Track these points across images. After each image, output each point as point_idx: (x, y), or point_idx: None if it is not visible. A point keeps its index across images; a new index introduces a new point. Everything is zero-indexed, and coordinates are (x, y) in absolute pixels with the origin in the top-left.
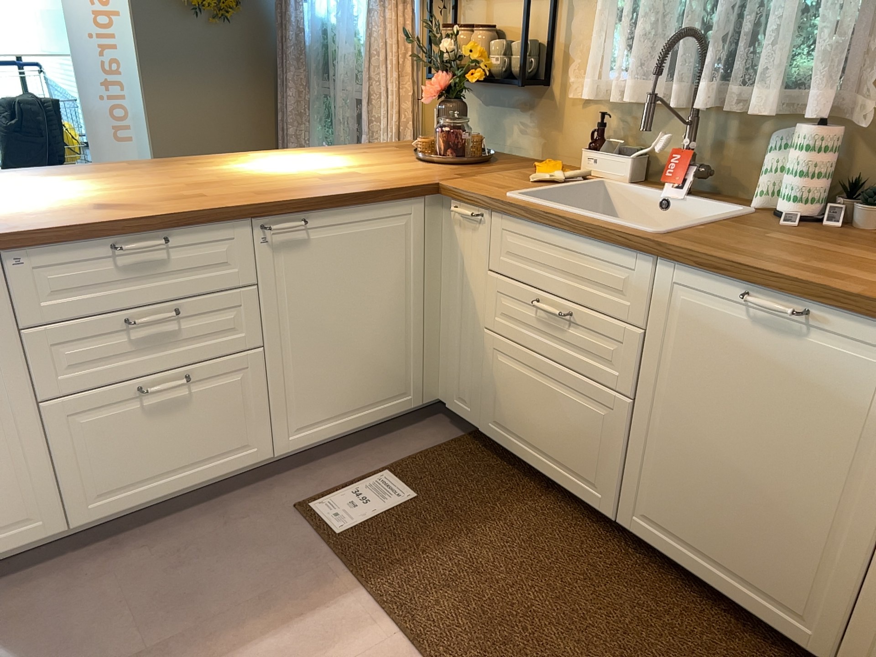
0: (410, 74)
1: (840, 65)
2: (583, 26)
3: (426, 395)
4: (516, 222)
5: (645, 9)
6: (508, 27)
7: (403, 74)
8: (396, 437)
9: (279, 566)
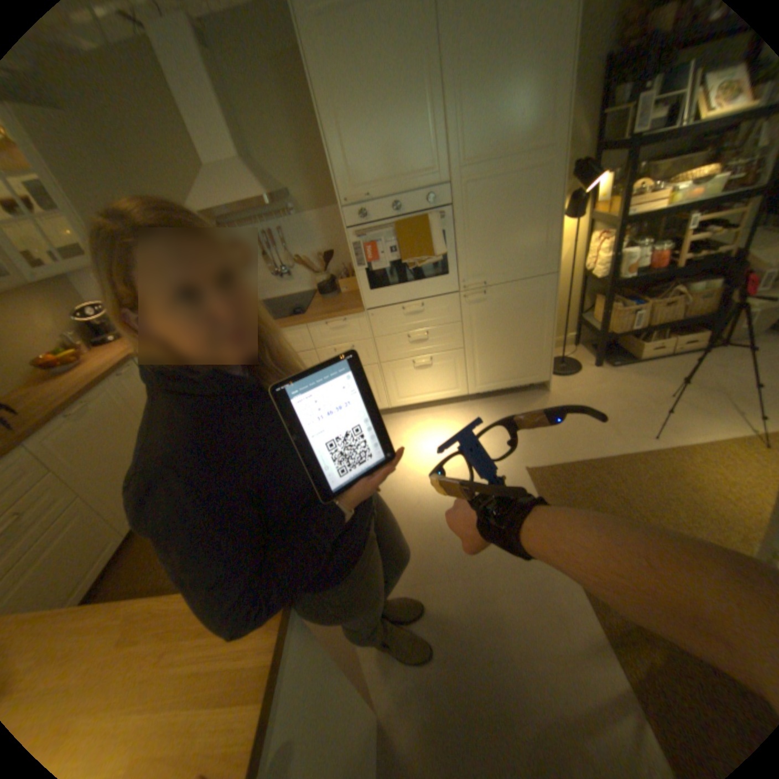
0: None
1: None
2: None
3: None
4: None
5: None
6: None
7: None
8: None
9: None
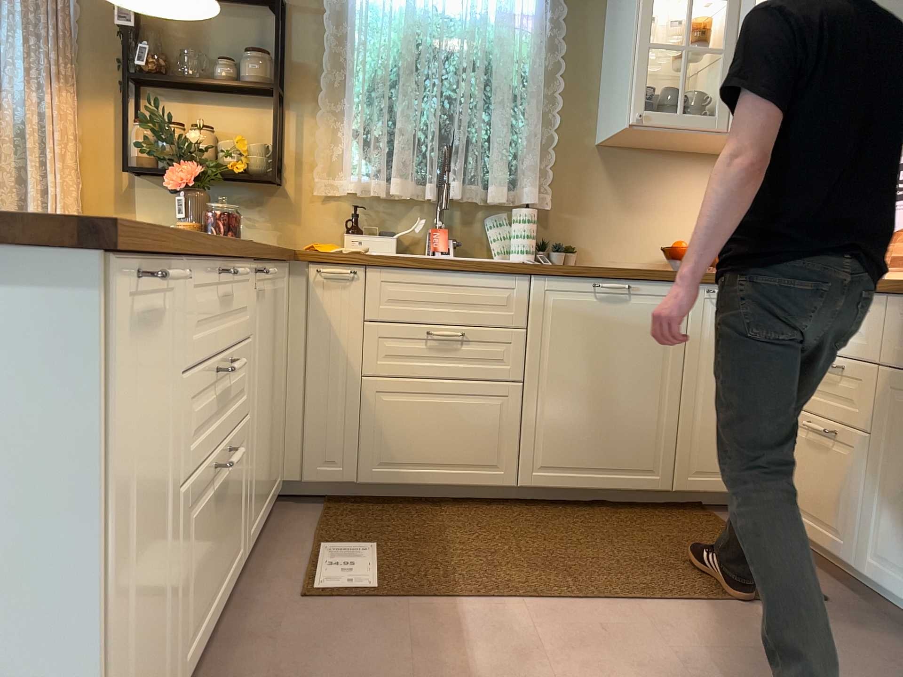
0: (80, 166)
1: (536, 172)
2: (323, 136)
3: (280, 477)
4: (397, 272)
5: (399, 127)
6: (225, 131)
7: (69, 166)
8: (276, 527)
9: (379, 630)
